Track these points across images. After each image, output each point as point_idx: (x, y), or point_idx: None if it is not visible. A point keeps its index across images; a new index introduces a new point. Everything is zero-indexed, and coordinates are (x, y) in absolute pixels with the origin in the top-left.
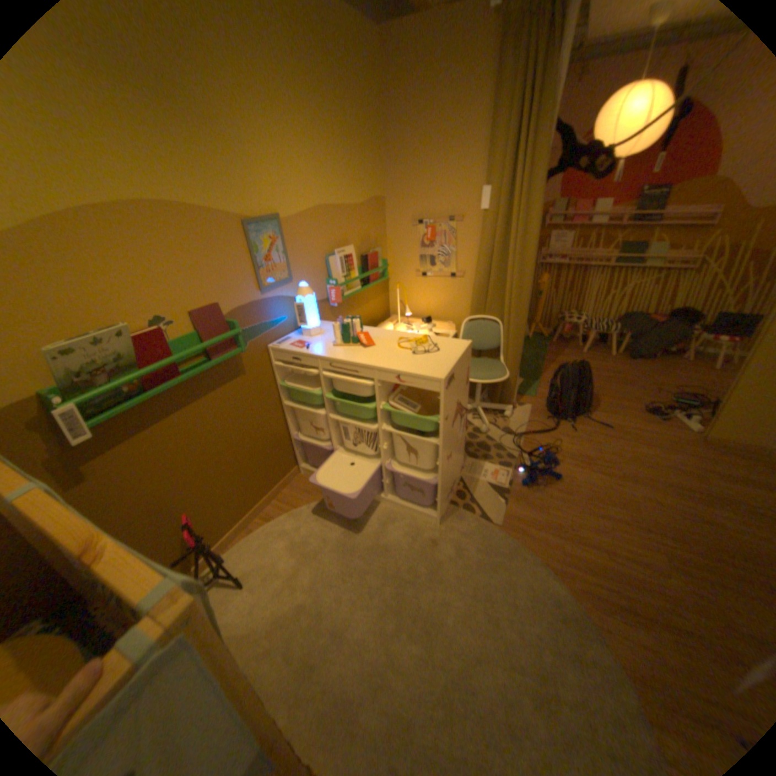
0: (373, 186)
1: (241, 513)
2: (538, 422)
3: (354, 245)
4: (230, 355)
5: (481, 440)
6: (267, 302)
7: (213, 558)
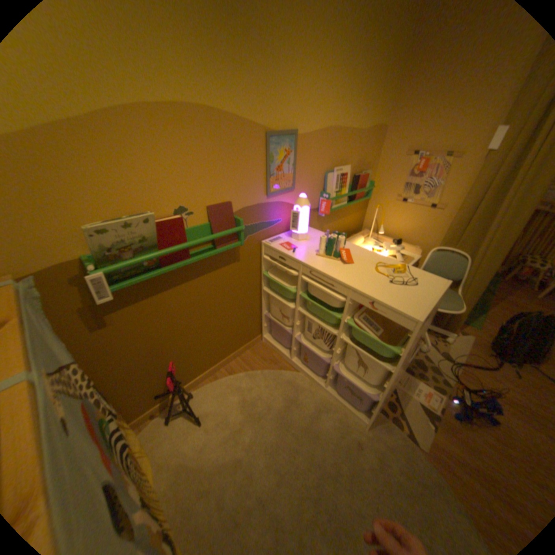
0: (382, 114)
1: (213, 362)
2: (480, 356)
3: (351, 165)
4: (231, 245)
5: (421, 358)
6: (270, 205)
7: (187, 391)
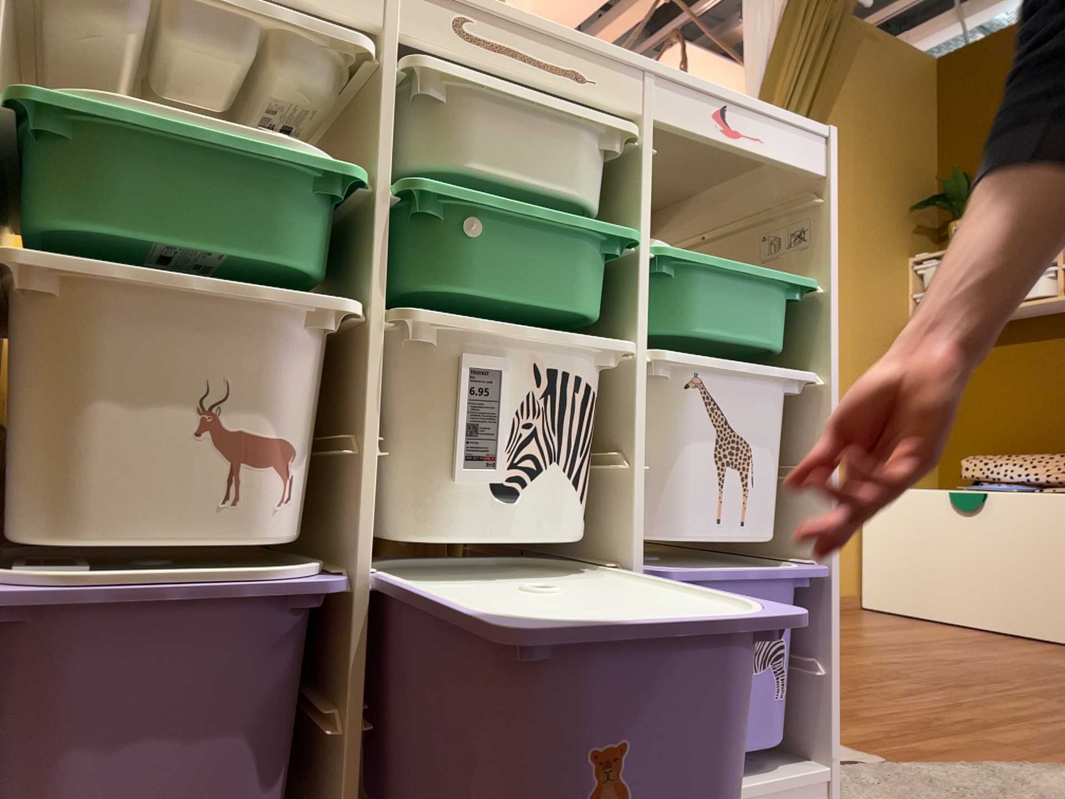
0: None
1: None
2: None
3: None
4: None
5: None
6: None
7: None
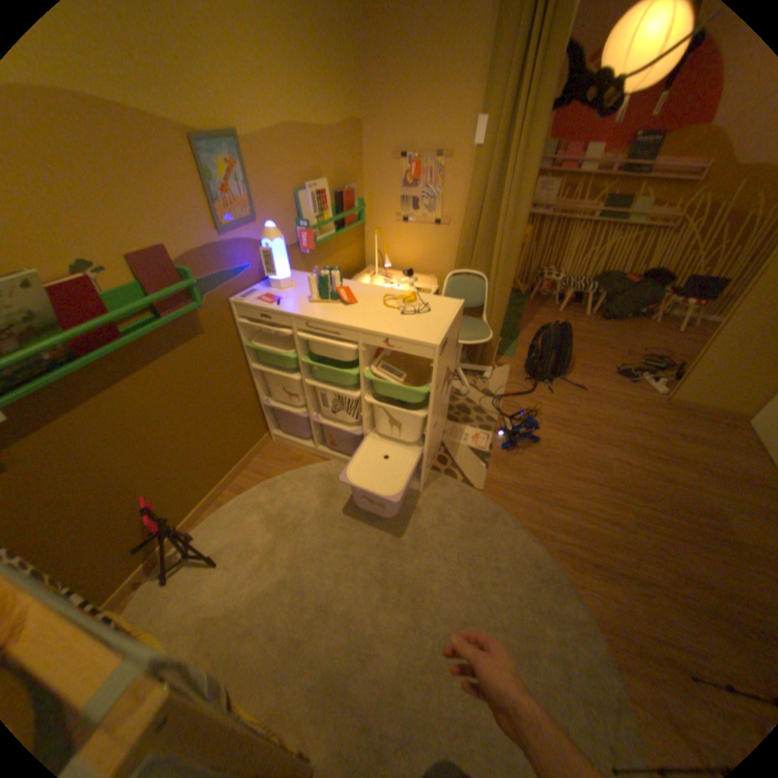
0: (349, 105)
1: (208, 486)
2: (515, 383)
3: (327, 179)
4: (184, 311)
5: (461, 402)
6: (226, 245)
7: (180, 535)
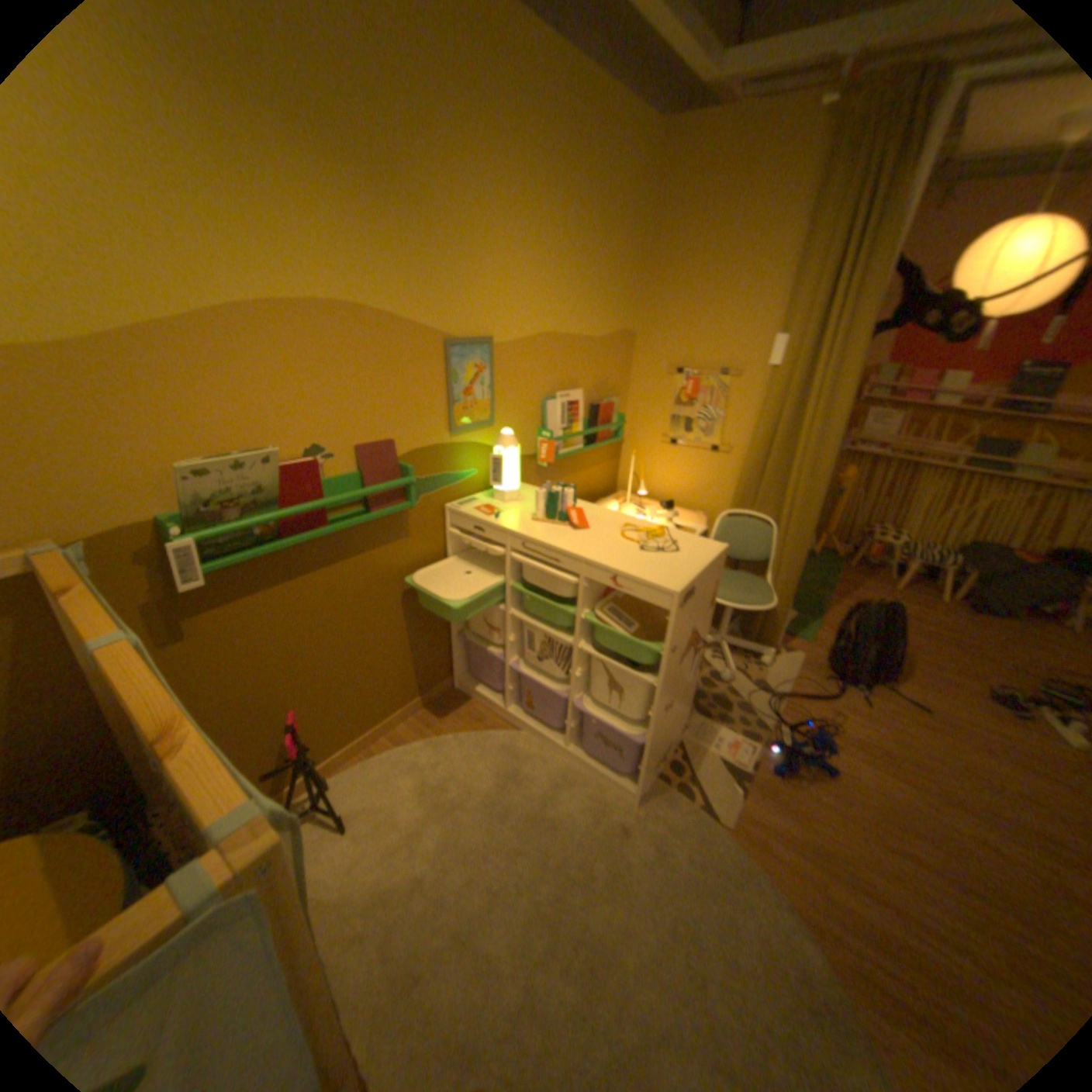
0: (622, 316)
1: (364, 725)
2: (812, 681)
3: (583, 389)
4: (394, 510)
5: (720, 691)
6: (455, 448)
7: (316, 780)
